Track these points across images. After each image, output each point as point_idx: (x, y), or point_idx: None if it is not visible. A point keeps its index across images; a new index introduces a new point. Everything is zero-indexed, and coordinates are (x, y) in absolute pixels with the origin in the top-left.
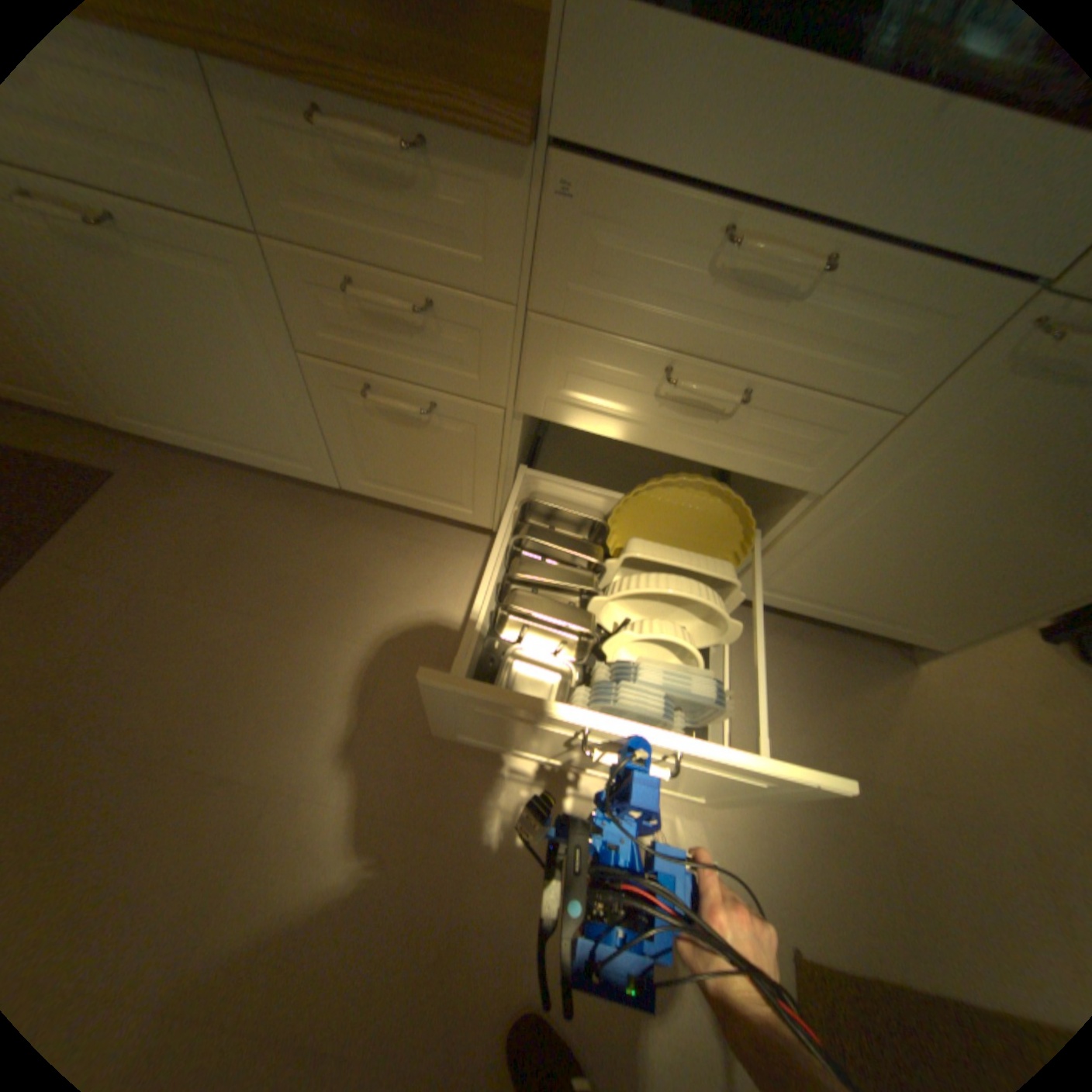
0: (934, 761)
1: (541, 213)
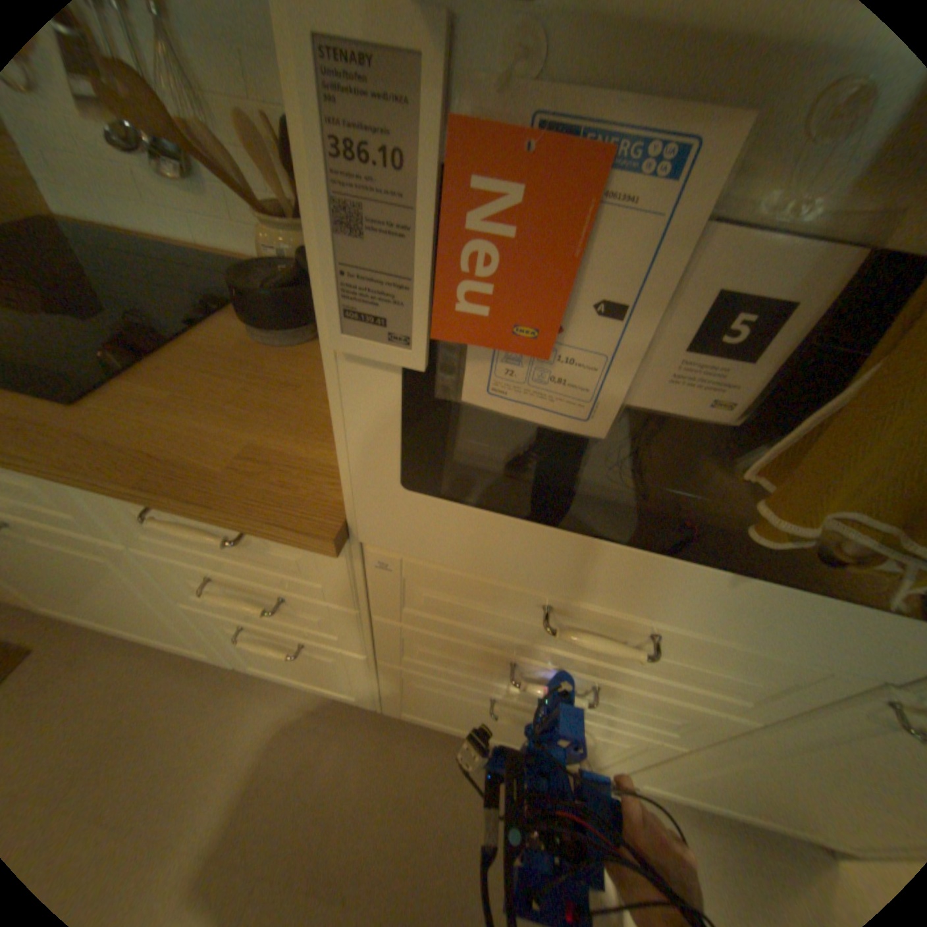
0: None
1: (367, 574)
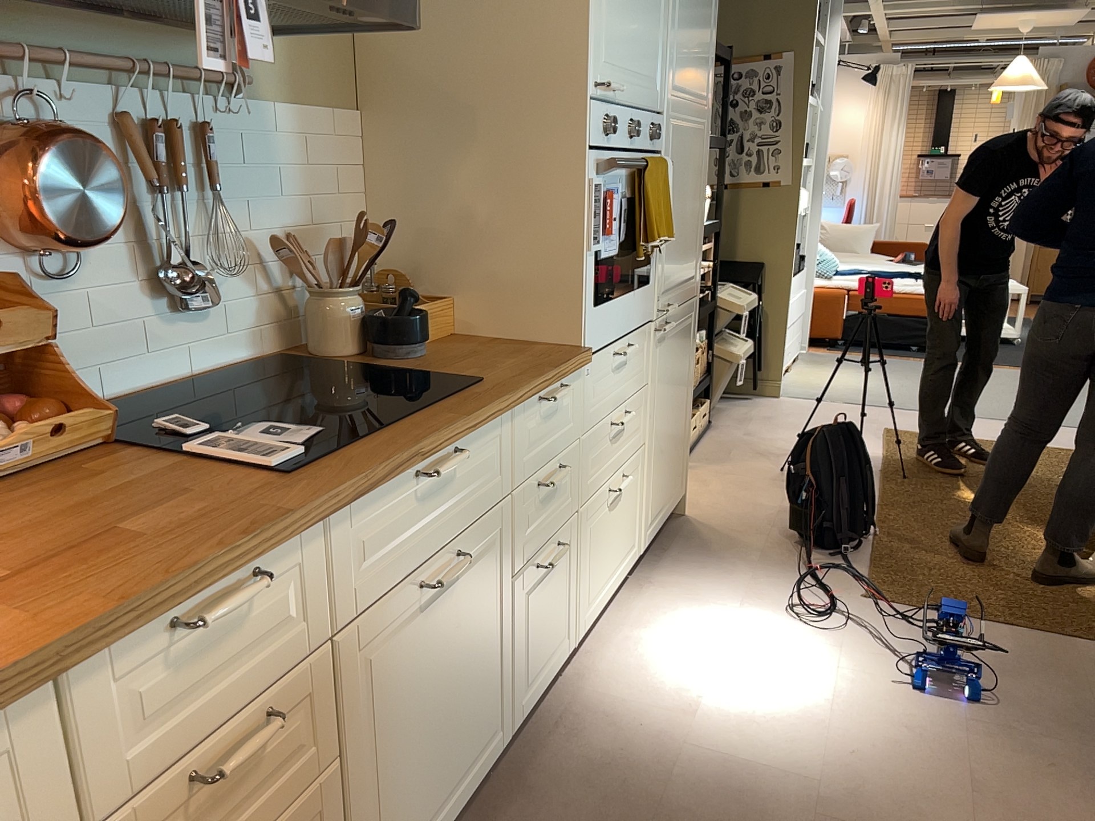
0: (745, 526)
1: (584, 387)
